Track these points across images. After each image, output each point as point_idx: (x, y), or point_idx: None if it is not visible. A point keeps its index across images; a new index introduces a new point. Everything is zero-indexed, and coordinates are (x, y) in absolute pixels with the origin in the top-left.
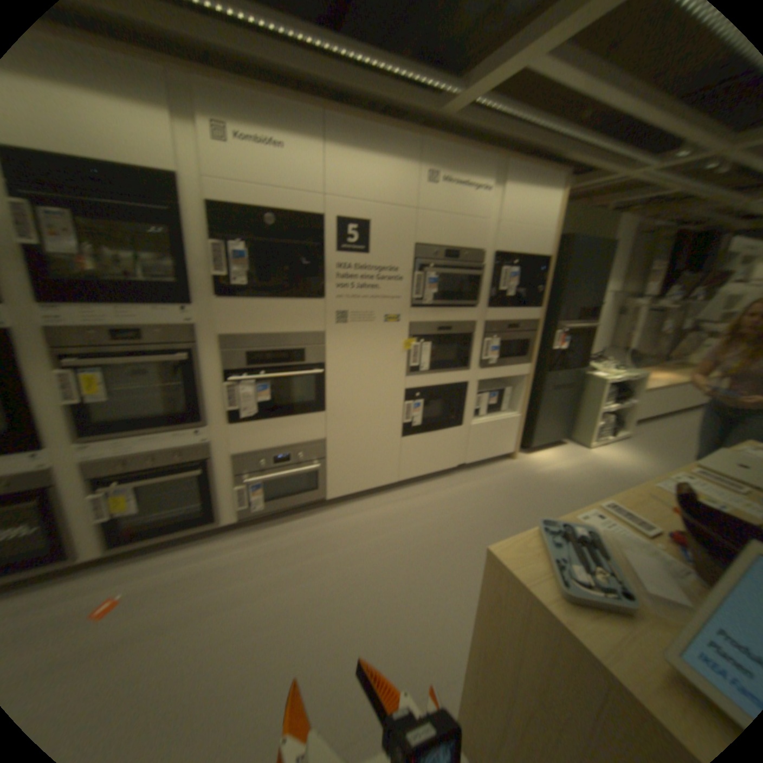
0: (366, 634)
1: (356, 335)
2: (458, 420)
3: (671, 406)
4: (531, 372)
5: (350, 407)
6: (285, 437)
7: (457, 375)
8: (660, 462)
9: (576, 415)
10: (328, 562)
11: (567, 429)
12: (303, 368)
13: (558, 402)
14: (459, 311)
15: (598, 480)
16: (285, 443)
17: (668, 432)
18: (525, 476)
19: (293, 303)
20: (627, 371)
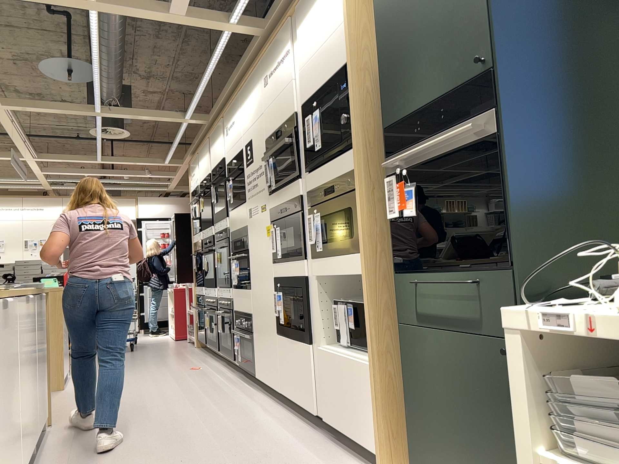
0: (131, 408)
1: (254, 226)
2: (307, 334)
3: None
4: (366, 271)
5: (256, 289)
6: (242, 306)
7: (298, 266)
8: None
9: None
10: (197, 395)
11: None
12: (243, 253)
13: (446, 368)
14: (289, 188)
15: None
16: (243, 311)
17: None
18: None
19: (239, 208)
20: None
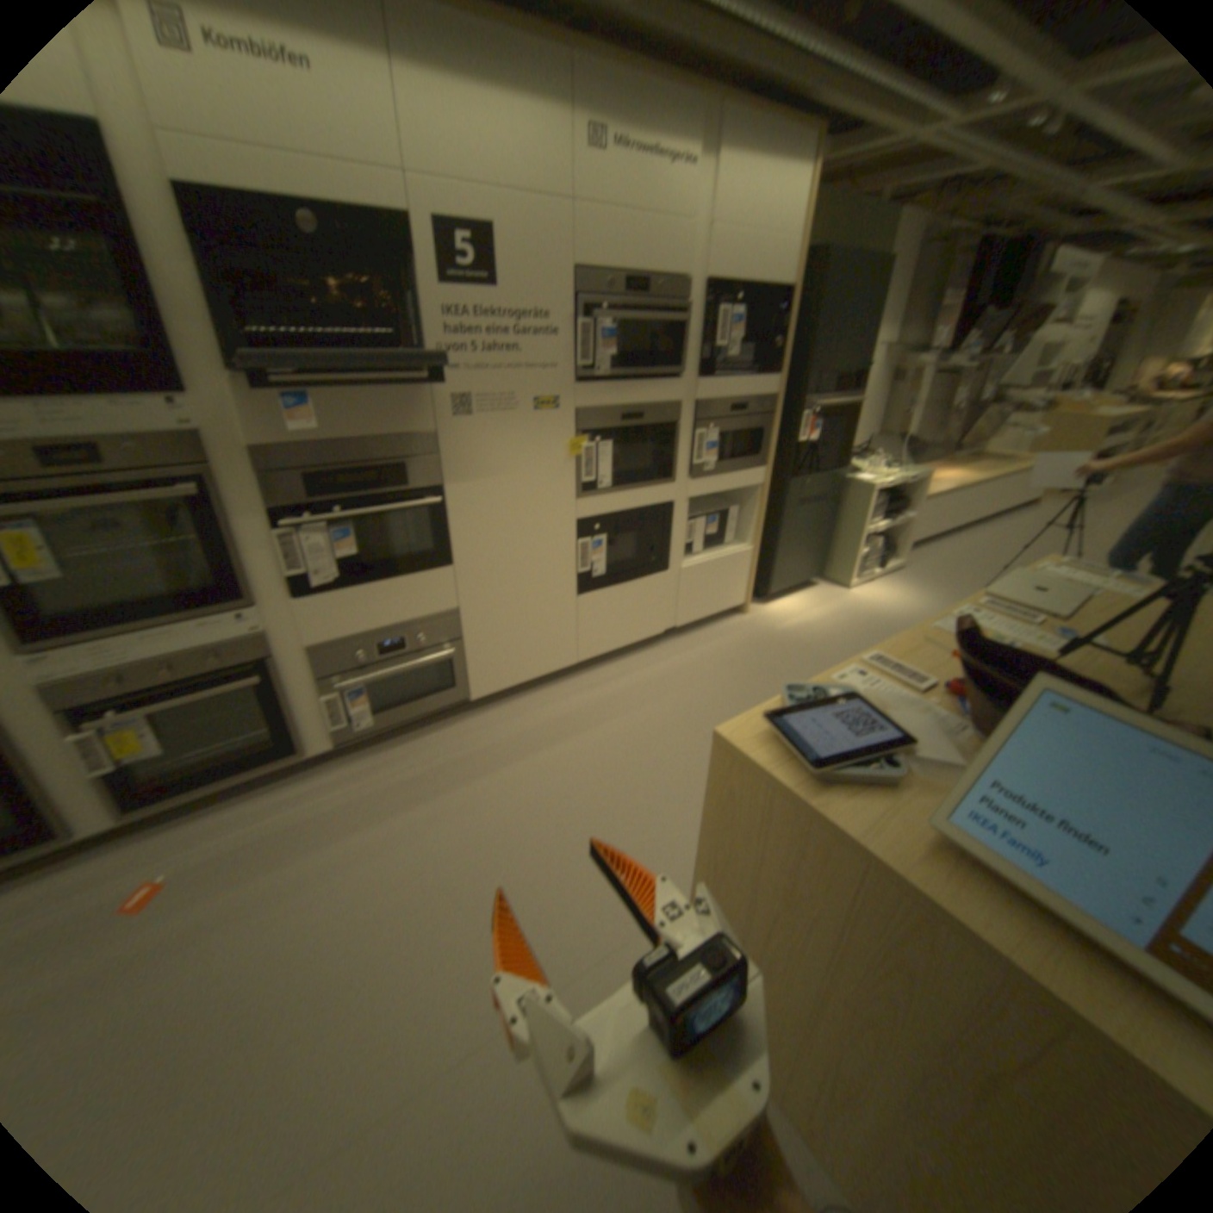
0: (553, 870)
1: (489, 435)
2: (662, 562)
3: (958, 517)
4: (766, 481)
5: (492, 555)
6: (392, 612)
7: (656, 491)
8: (940, 598)
9: (831, 541)
10: (484, 786)
11: (818, 563)
12: (407, 497)
13: (804, 523)
14: (654, 386)
15: (859, 630)
16: (393, 622)
17: (953, 556)
18: (760, 635)
19: (373, 382)
20: (901, 469)
